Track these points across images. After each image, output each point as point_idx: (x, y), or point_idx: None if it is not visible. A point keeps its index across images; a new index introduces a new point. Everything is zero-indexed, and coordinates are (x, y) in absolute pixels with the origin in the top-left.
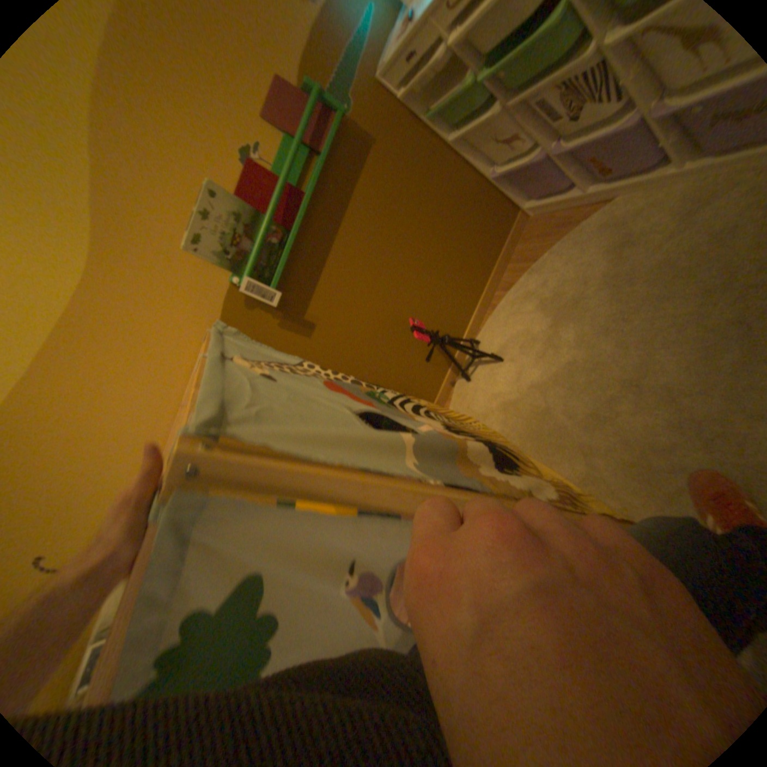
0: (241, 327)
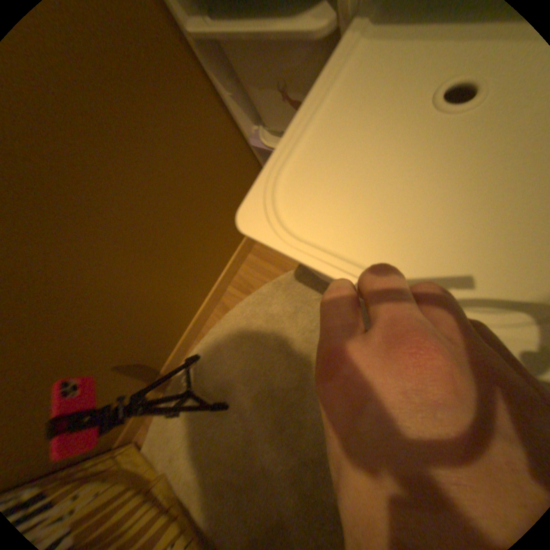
0: None
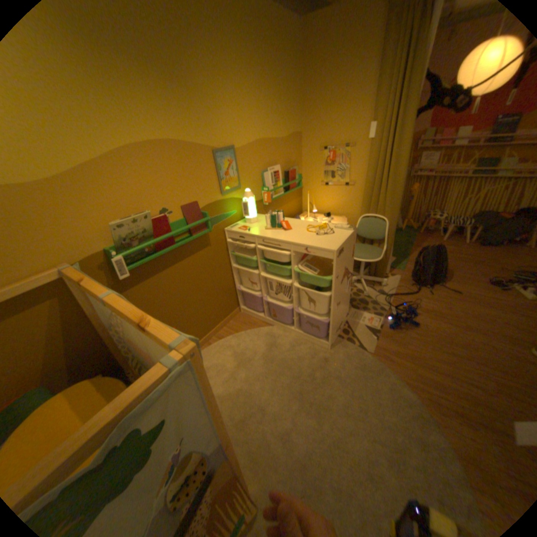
0: (83, 275)
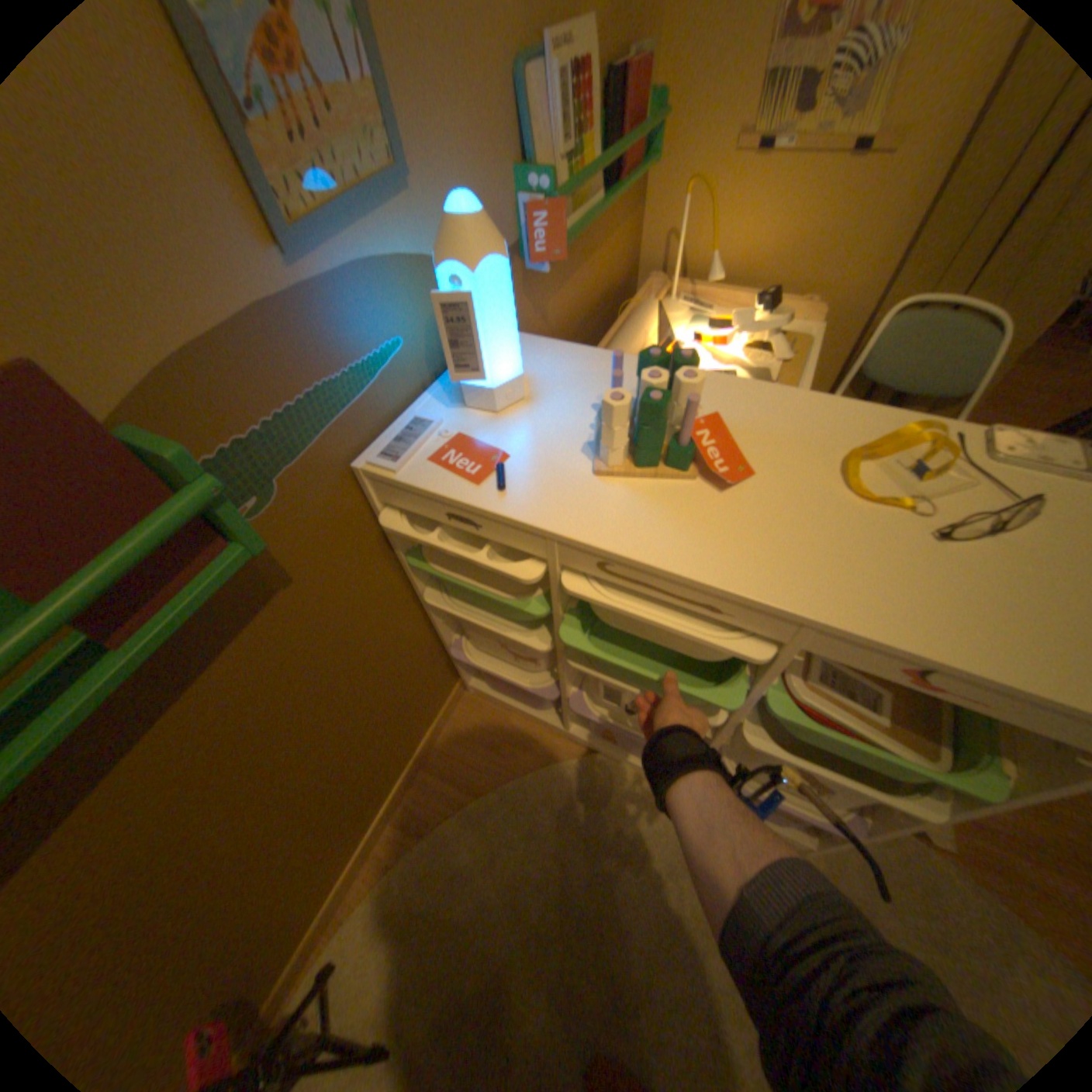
0: None
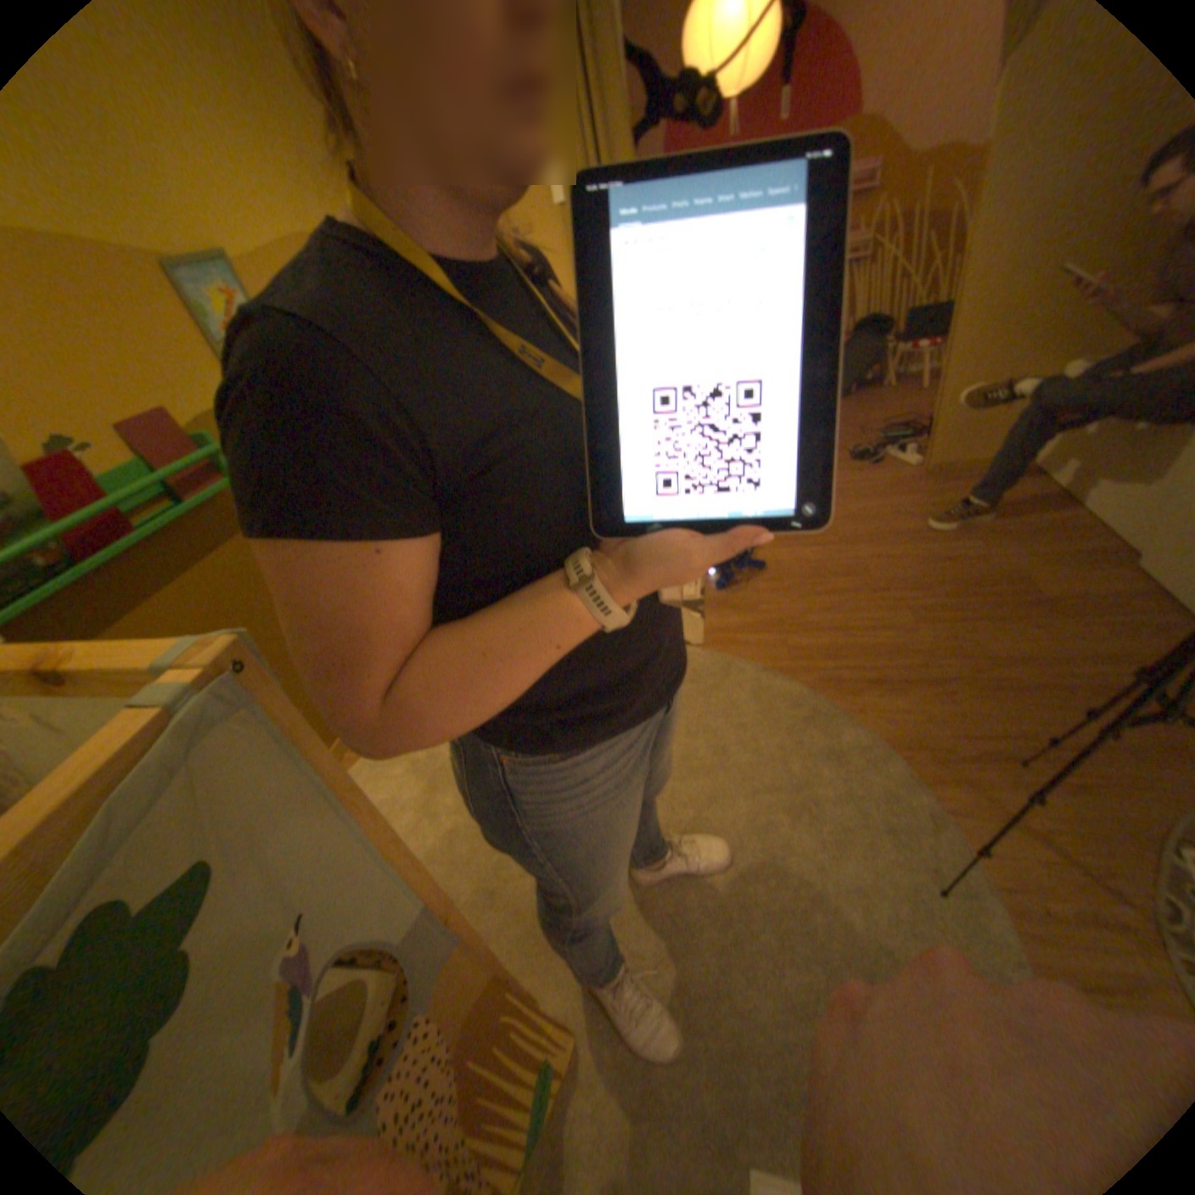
0: None
